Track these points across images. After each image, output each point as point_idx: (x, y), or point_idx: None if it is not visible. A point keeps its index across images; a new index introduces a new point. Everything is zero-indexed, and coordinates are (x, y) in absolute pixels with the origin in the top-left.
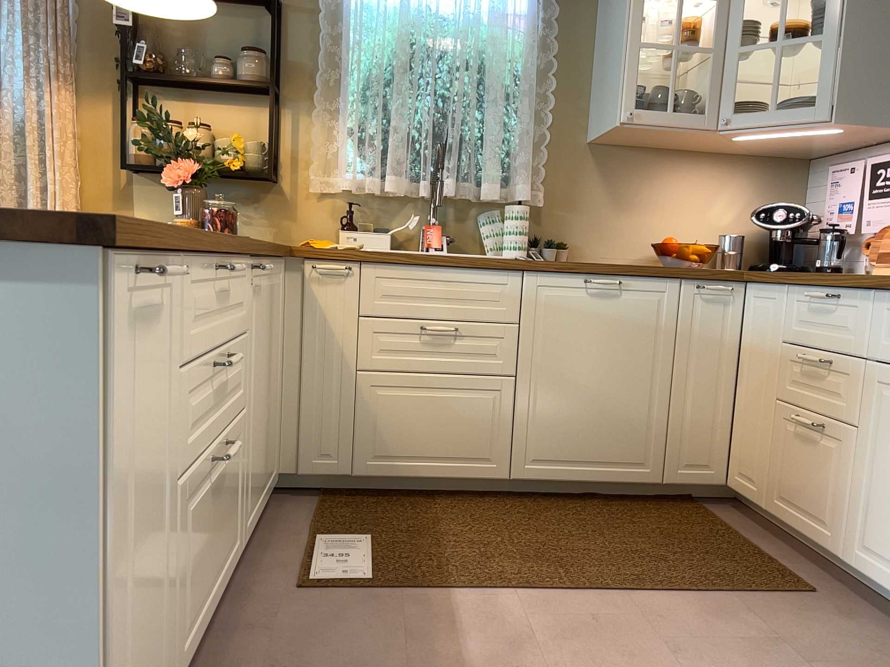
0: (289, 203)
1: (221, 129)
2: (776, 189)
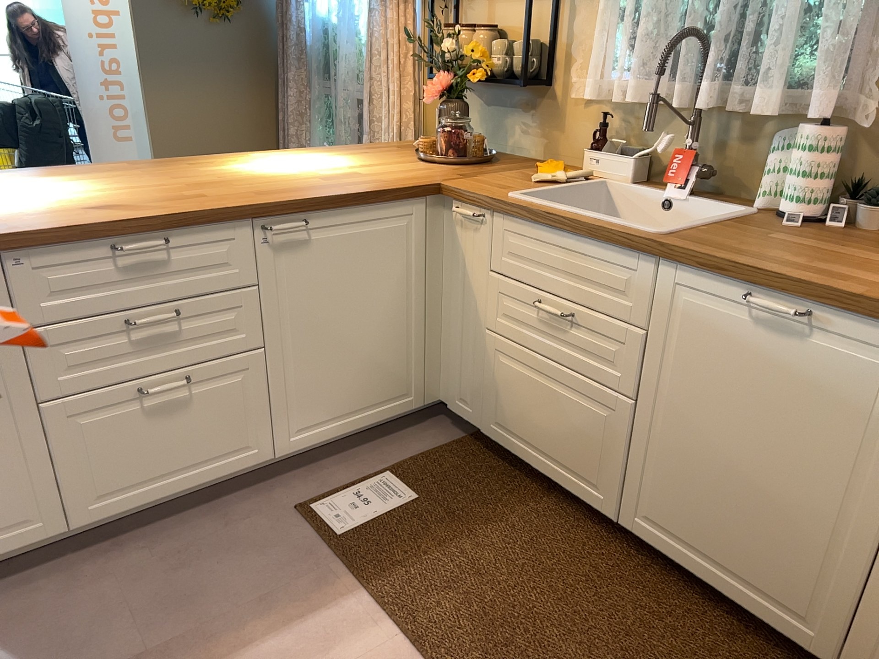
0: (557, 112)
1: (510, 26)
2: None
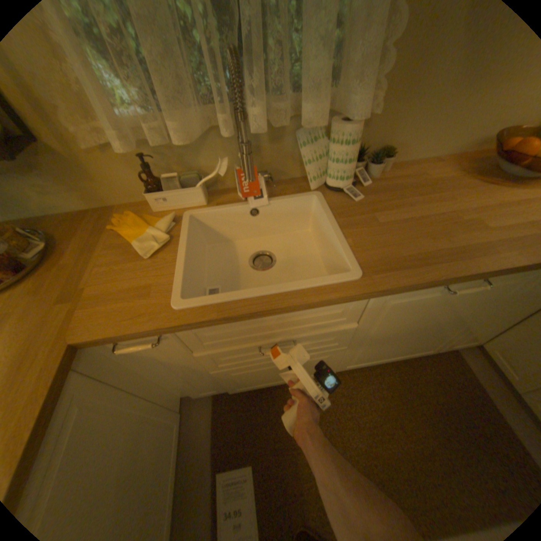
0: (69, 161)
1: None
2: None
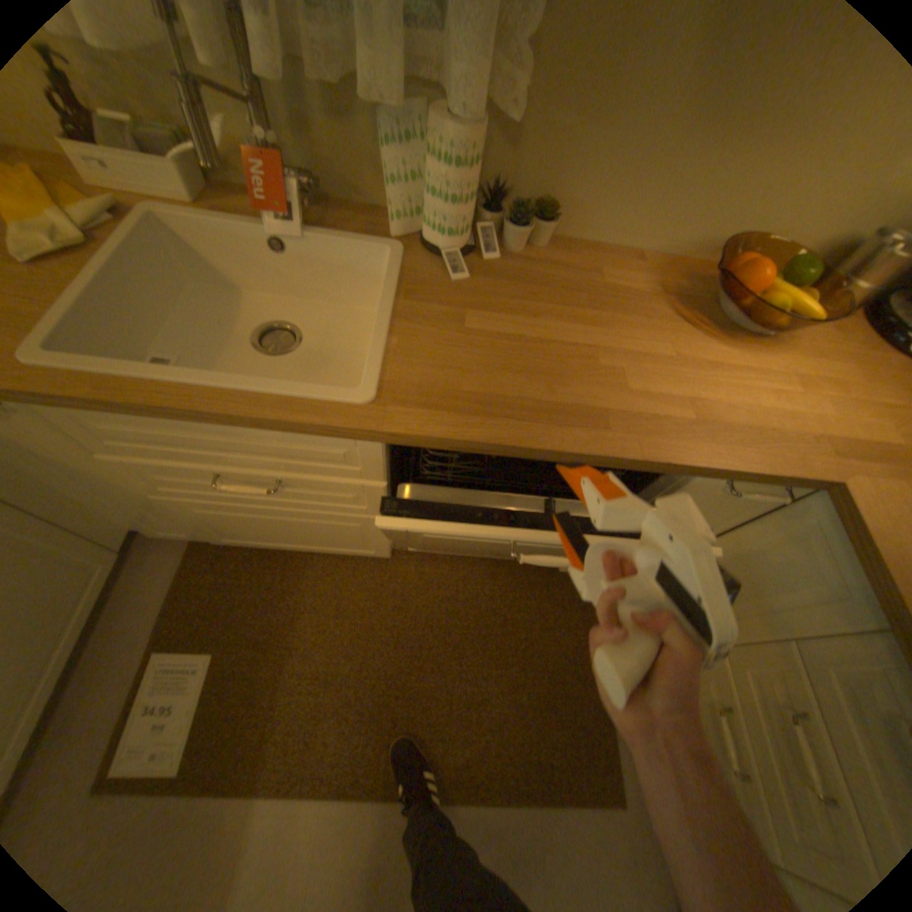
0: None
1: None
2: None
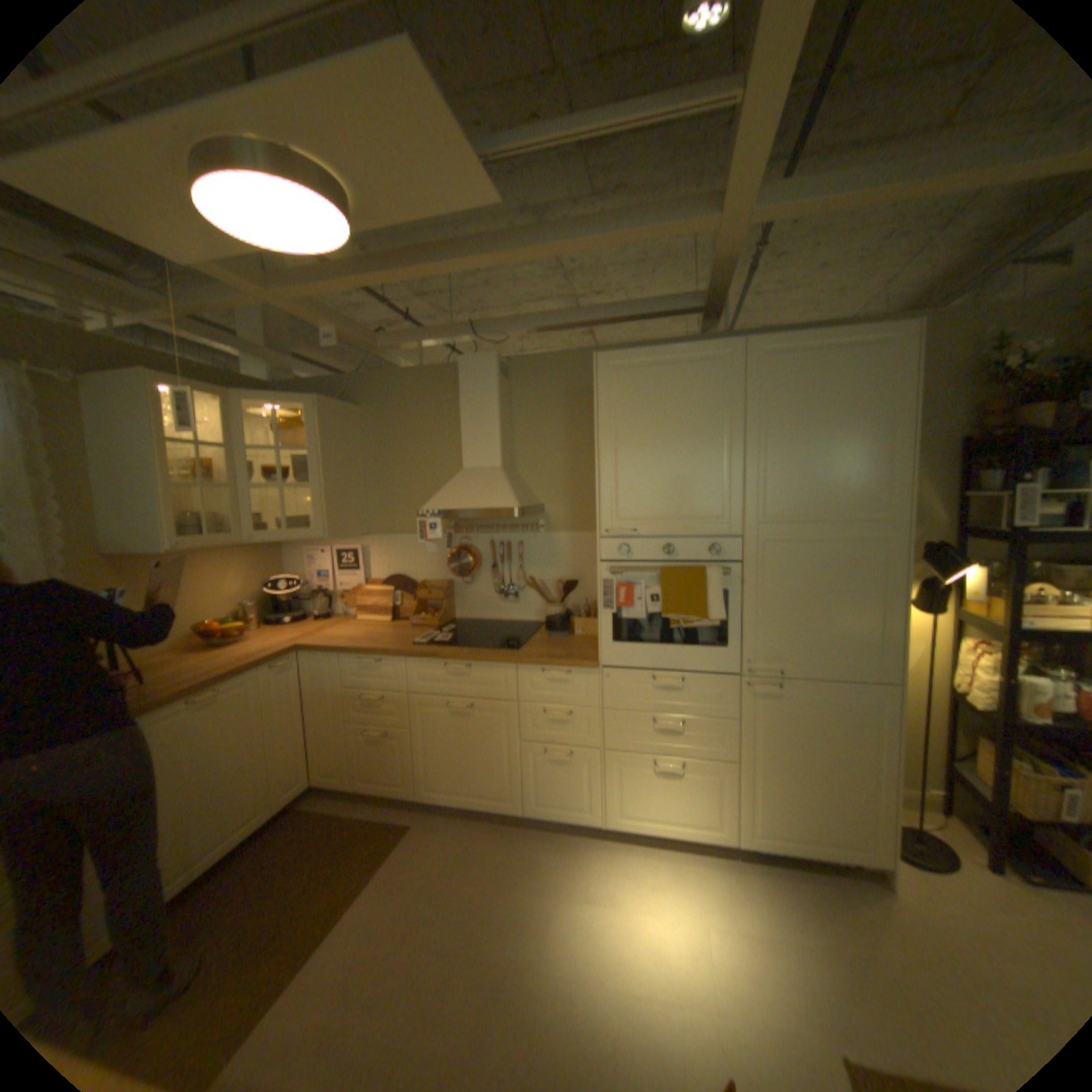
0: None
1: None
2: (263, 562)
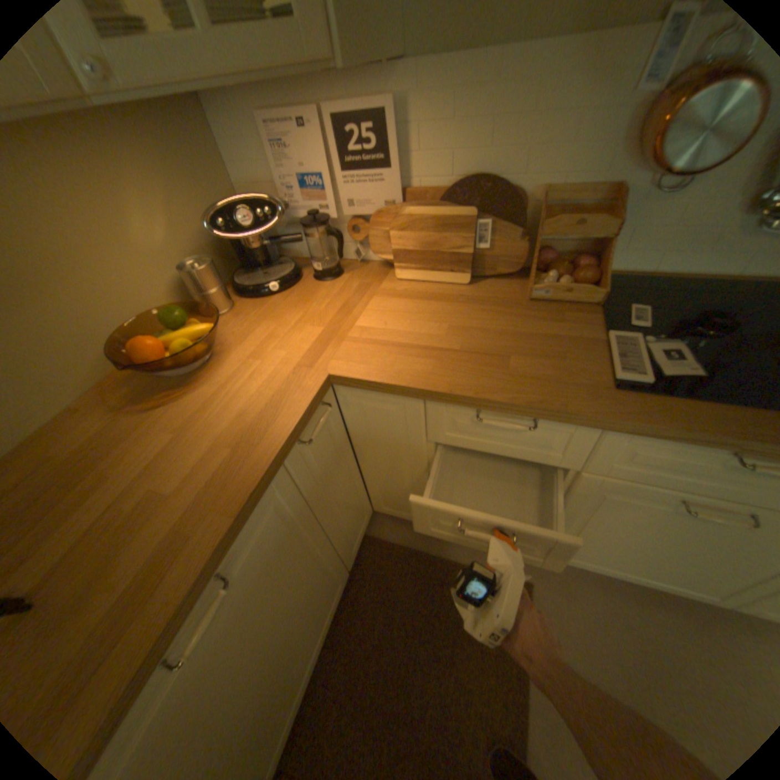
0: None
1: None
2: (185, 157)
